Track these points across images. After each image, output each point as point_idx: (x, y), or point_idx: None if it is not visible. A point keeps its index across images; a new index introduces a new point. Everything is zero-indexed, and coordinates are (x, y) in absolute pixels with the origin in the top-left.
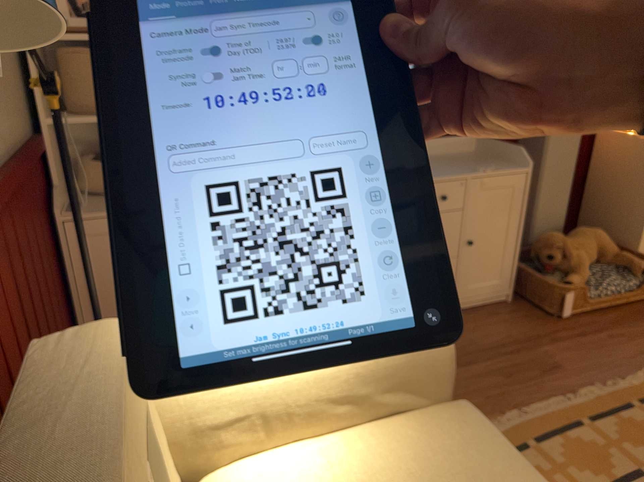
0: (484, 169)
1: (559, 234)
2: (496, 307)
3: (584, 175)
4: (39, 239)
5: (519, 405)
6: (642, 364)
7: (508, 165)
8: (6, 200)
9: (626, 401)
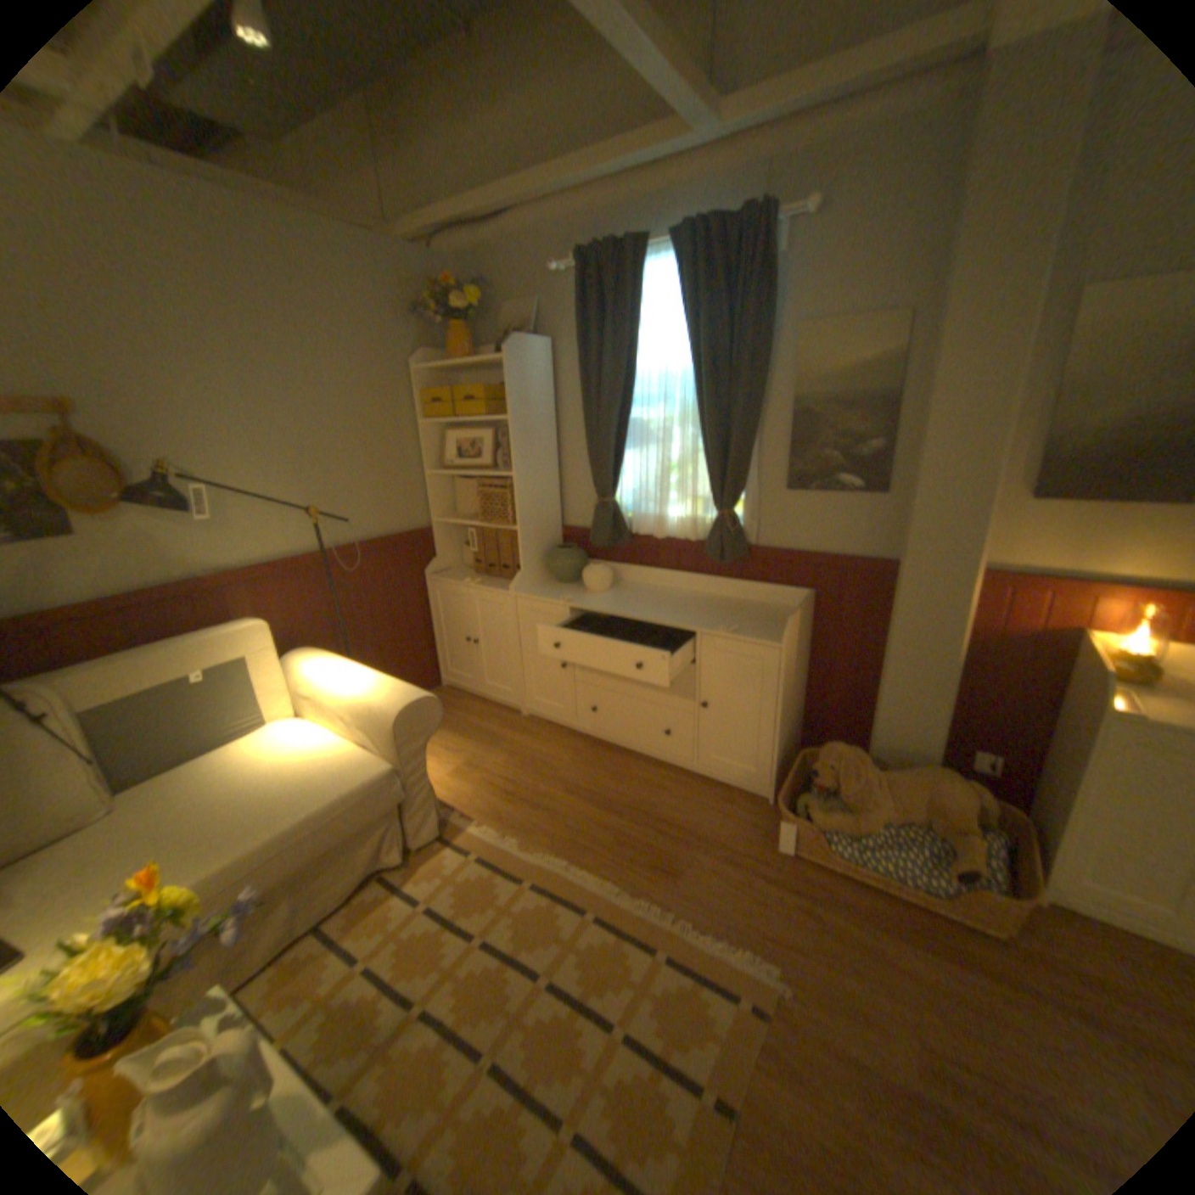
0: (724, 628)
1: (854, 754)
2: (747, 800)
3: (1057, 704)
4: (395, 584)
5: (579, 865)
6: (768, 955)
7: (778, 635)
8: (347, 561)
9: (659, 947)
